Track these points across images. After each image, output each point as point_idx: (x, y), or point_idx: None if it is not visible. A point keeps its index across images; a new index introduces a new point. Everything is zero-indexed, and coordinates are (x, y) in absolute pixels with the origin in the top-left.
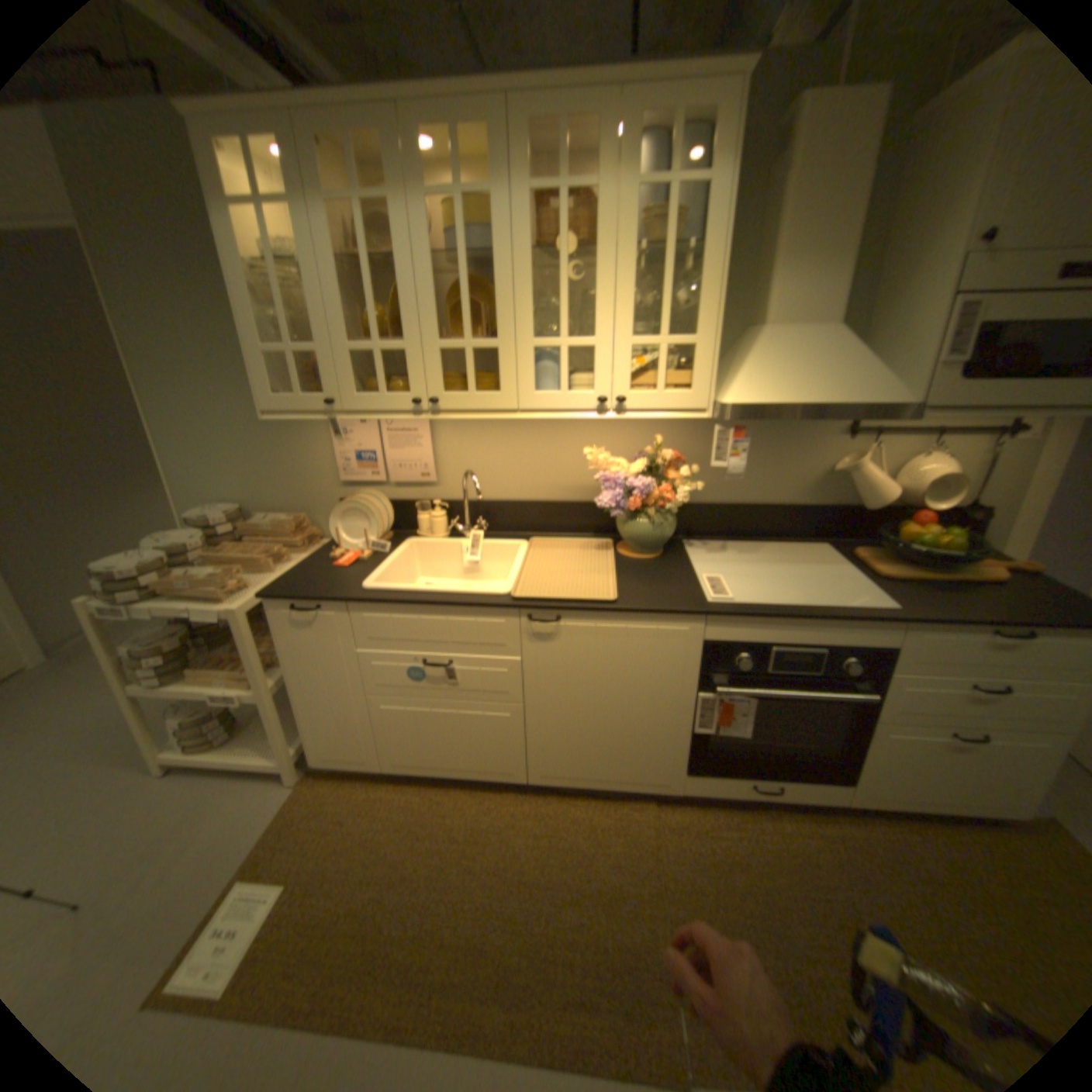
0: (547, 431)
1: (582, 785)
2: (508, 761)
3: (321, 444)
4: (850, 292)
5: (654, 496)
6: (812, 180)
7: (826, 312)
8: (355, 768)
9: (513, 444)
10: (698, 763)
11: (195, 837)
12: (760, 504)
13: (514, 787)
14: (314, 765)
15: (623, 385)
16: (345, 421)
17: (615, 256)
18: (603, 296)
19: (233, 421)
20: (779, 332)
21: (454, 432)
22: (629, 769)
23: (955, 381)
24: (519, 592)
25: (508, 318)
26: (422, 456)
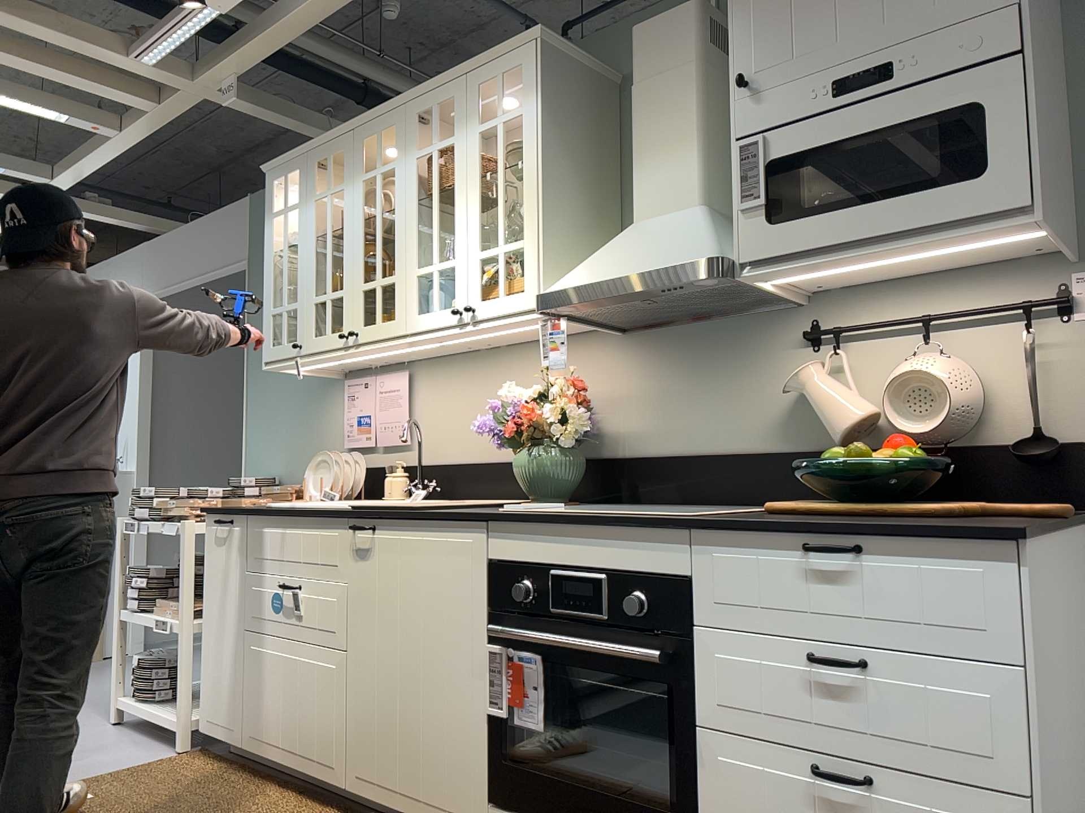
0: (497, 379)
1: (389, 798)
2: (330, 741)
3: (338, 411)
4: (703, 173)
5: (544, 425)
6: (645, 90)
7: (680, 197)
8: (225, 734)
9: (470, 396)
10: (498, 777)
11: (88, 757)
12: (715, 452)
13: (347, 809)
14: (202, 725)
15: (474, 295)
16: (353, 386)
17: (465, 188)
18: (458, 221)
19: (291, 396)
20: (634, 226)
21: (427, 388)
22: (430, 775)
23: (759, 228)
24: (362, 507)
25: (401, 254)
26: (399, 415)
